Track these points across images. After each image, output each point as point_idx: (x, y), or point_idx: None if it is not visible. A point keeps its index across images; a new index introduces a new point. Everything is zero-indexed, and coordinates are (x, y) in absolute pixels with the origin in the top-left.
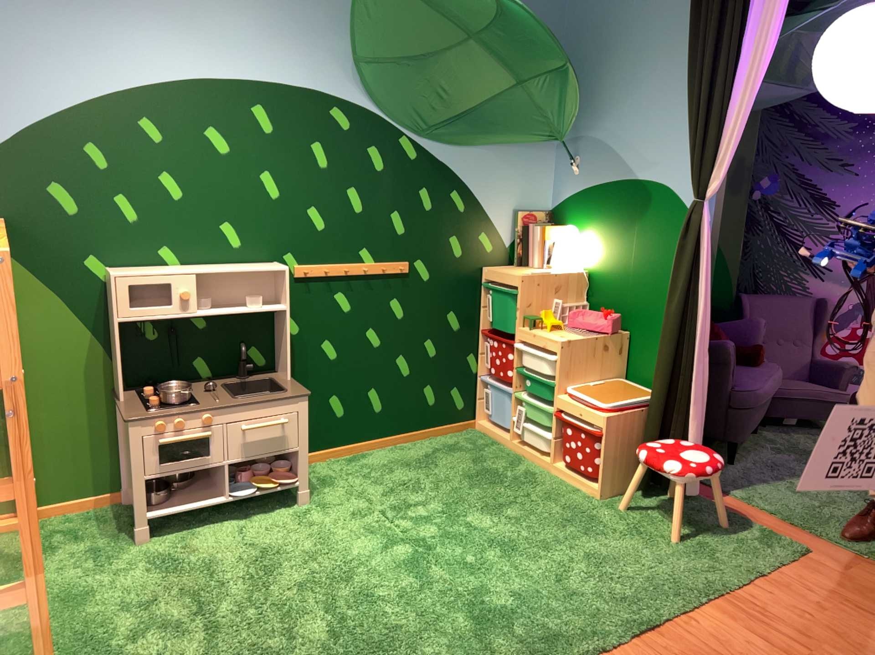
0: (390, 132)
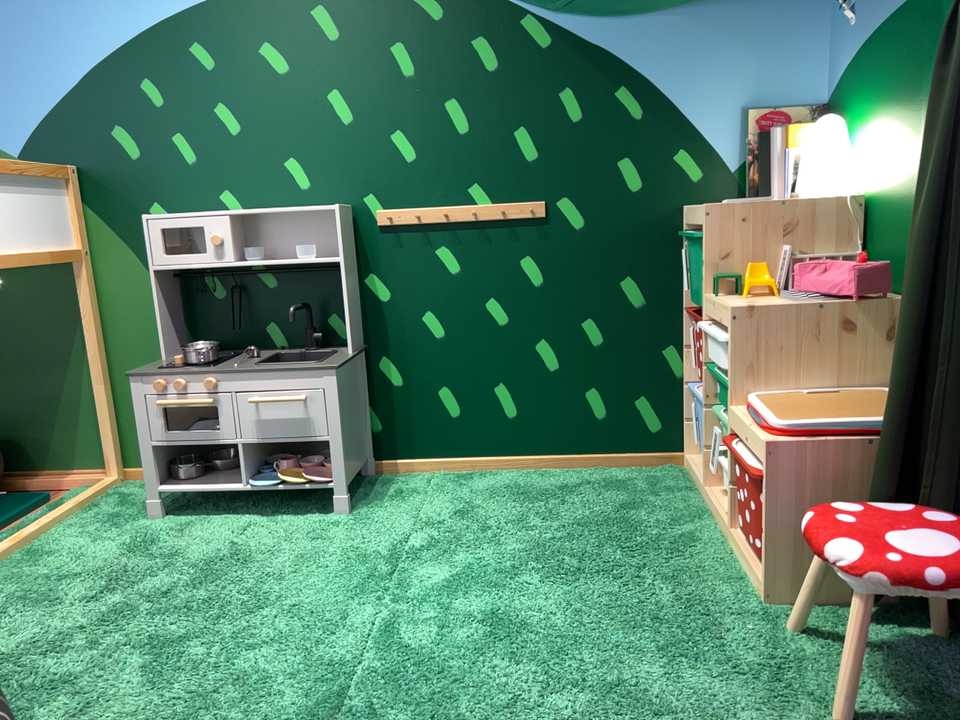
0: (504, 6)
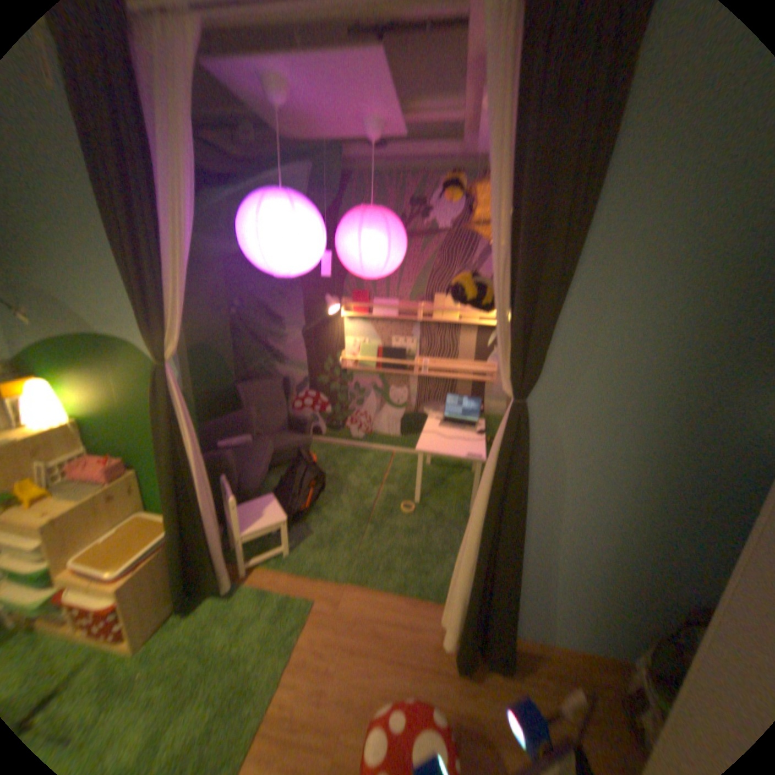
0: None
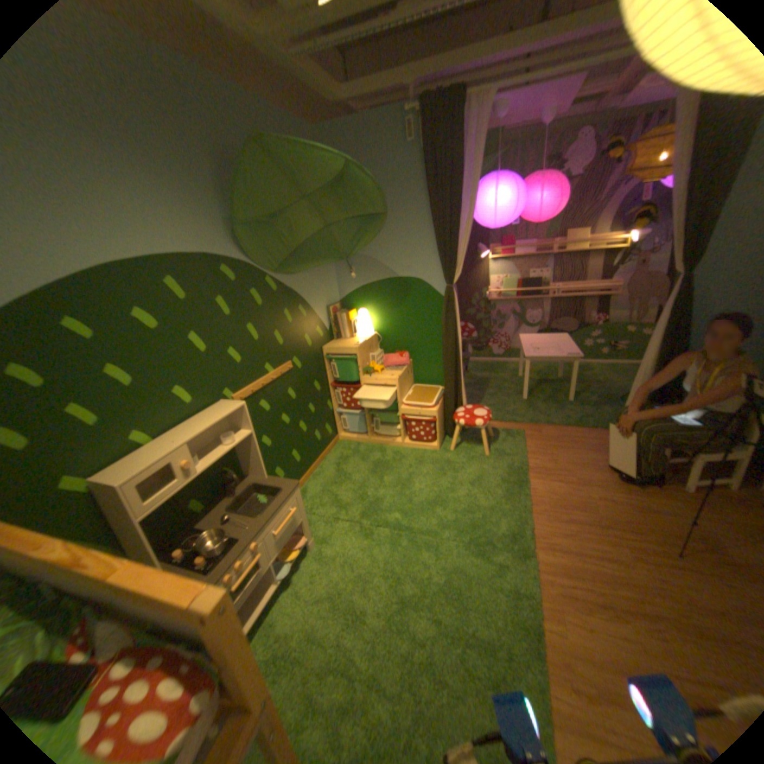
0: (258, 273)
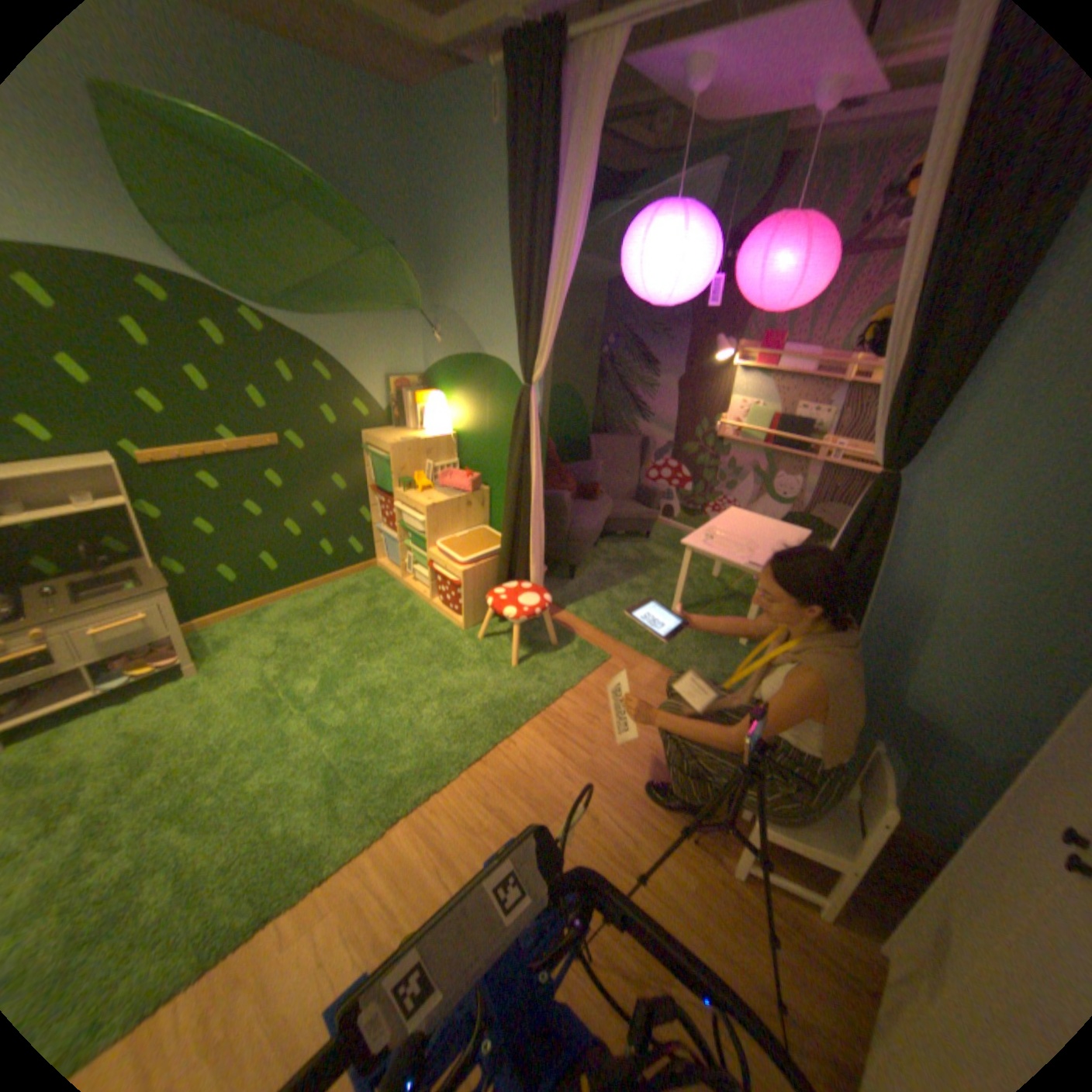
0: (223, 300)
